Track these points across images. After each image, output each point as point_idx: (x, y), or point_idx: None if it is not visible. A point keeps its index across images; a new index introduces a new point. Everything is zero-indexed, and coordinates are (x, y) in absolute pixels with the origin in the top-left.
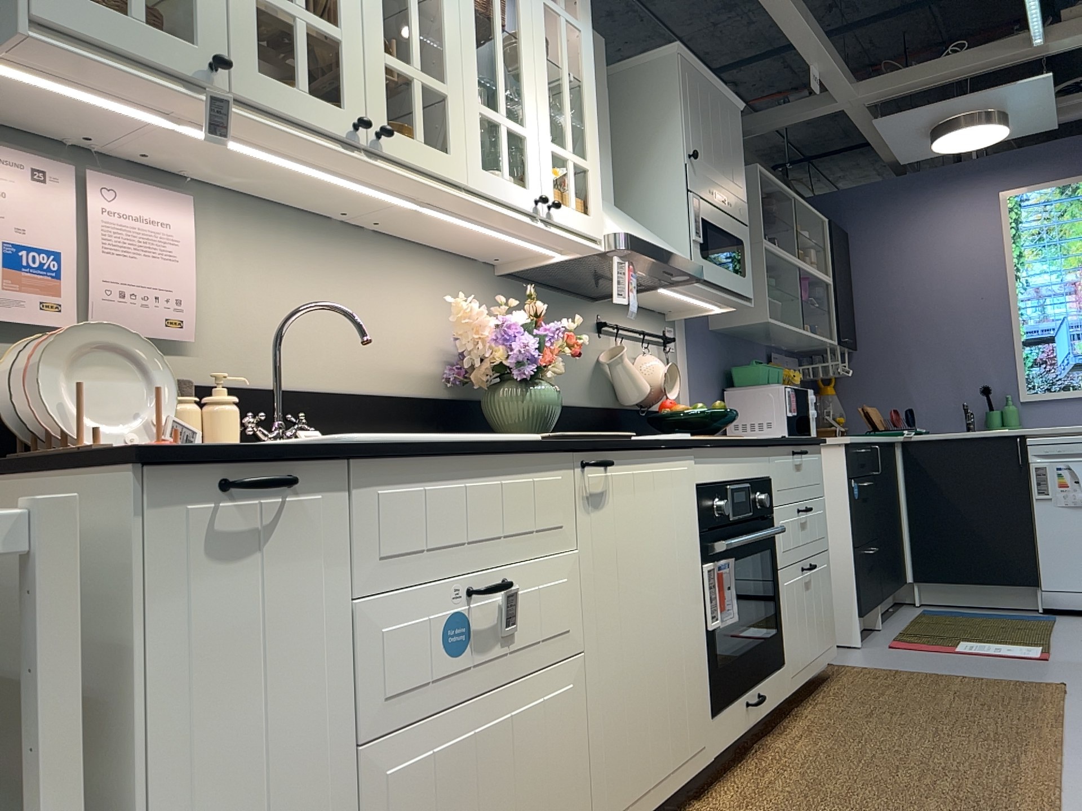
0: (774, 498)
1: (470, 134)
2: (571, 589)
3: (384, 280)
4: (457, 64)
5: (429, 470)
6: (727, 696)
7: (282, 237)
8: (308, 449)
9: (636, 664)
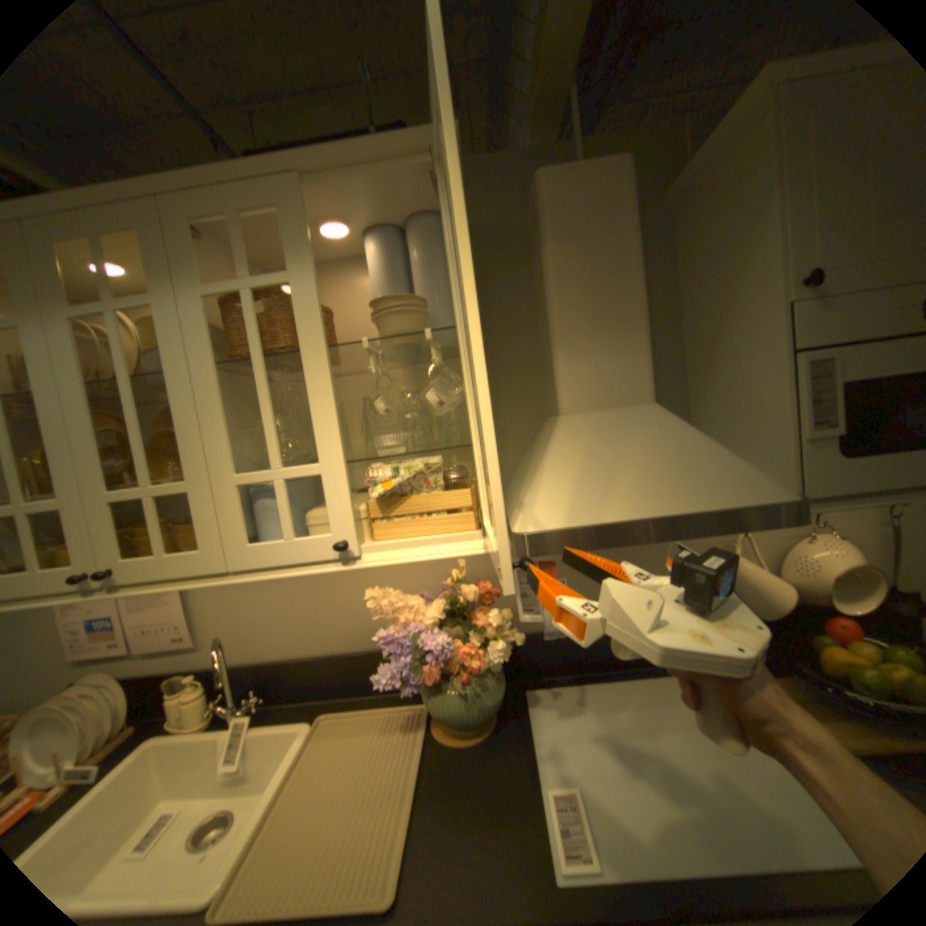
0: None
1: (223, 515)
2: None
3: None
4: (194, 449)
5: None
6: None
7: None
8: None
9: None
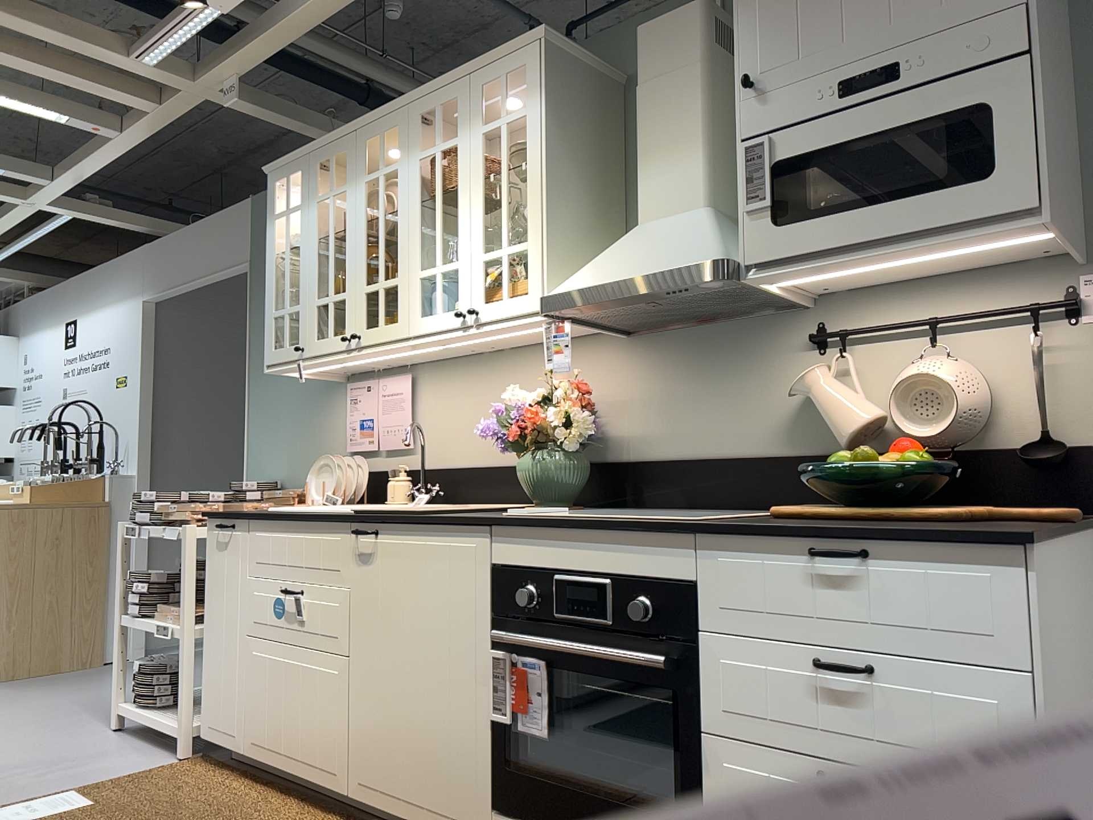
0: (700, 616)
1: (410, 298)
2: (341, 612)
3: (515, 380)
4: (403, 256)
5: (275, 526)
6: (523, 810)
7: (454, 375)
8: (234, 514)
9: (392, 693)
